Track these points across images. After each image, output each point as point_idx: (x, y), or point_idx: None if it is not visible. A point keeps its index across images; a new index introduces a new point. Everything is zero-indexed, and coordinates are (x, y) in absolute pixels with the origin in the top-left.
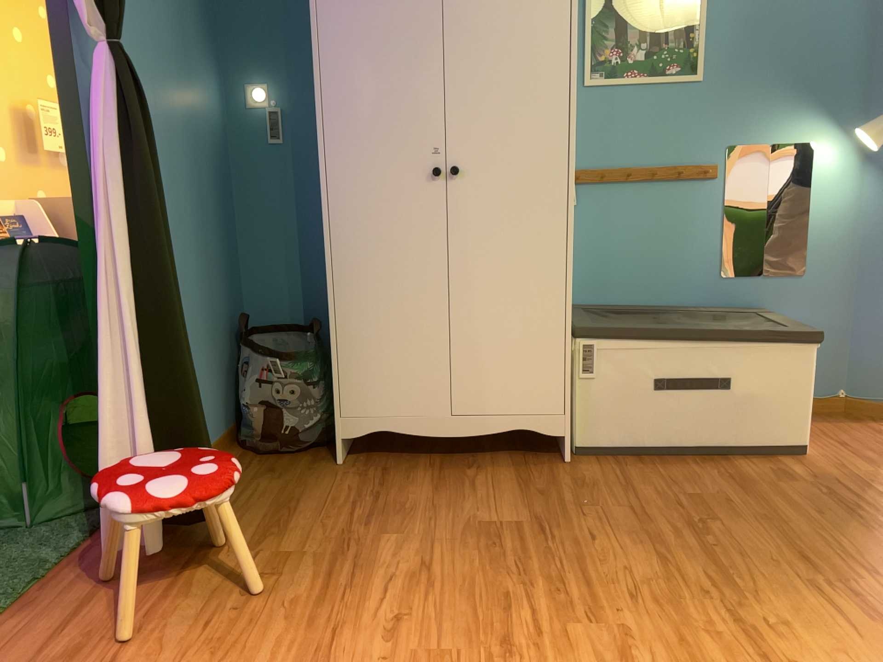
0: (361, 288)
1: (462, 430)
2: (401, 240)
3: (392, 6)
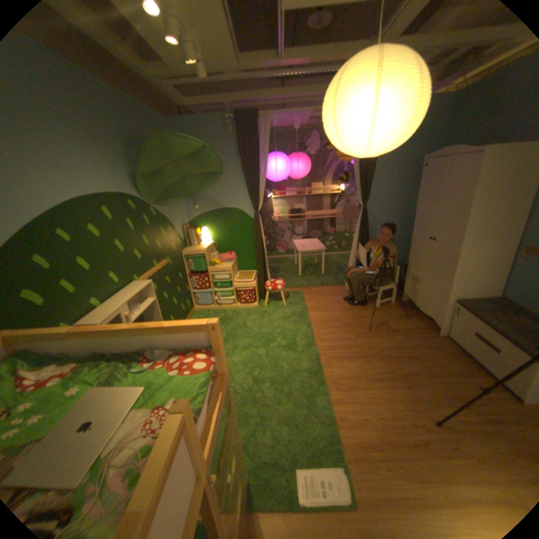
0: (413, 263)
1: (421, 310)
2: (421, 254)
3: (432, 191)
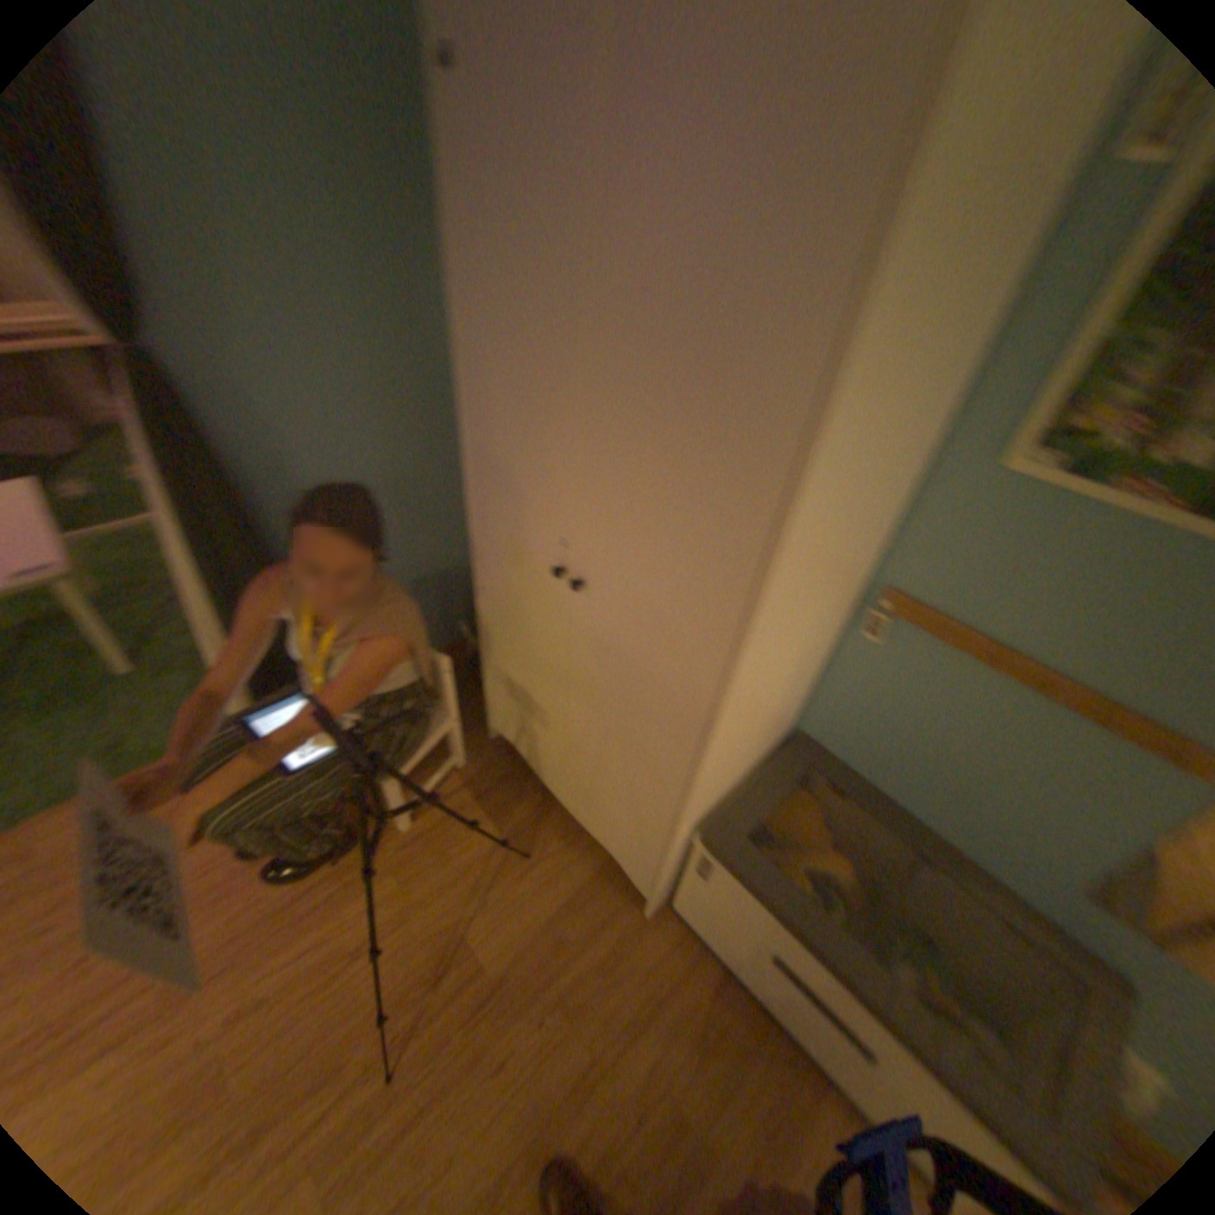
0: (500, 633)
1: (567, 807)
2: (530, 619)
3: (526, 290)
